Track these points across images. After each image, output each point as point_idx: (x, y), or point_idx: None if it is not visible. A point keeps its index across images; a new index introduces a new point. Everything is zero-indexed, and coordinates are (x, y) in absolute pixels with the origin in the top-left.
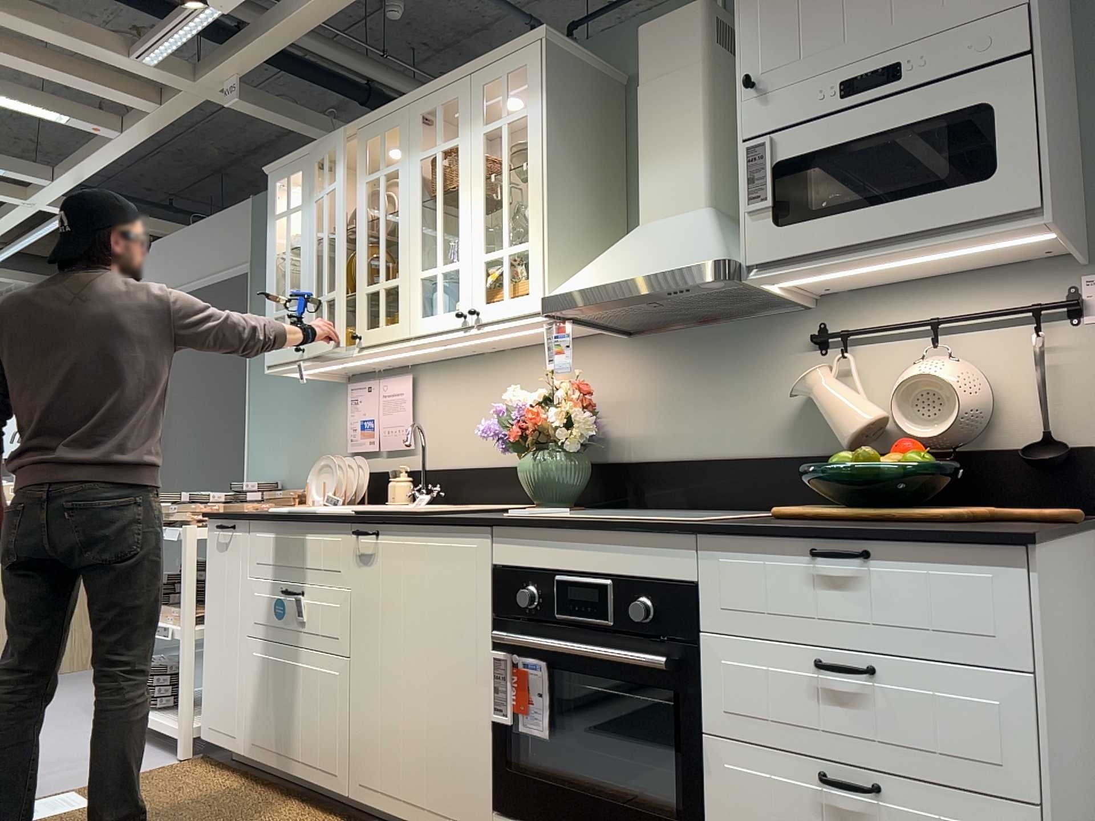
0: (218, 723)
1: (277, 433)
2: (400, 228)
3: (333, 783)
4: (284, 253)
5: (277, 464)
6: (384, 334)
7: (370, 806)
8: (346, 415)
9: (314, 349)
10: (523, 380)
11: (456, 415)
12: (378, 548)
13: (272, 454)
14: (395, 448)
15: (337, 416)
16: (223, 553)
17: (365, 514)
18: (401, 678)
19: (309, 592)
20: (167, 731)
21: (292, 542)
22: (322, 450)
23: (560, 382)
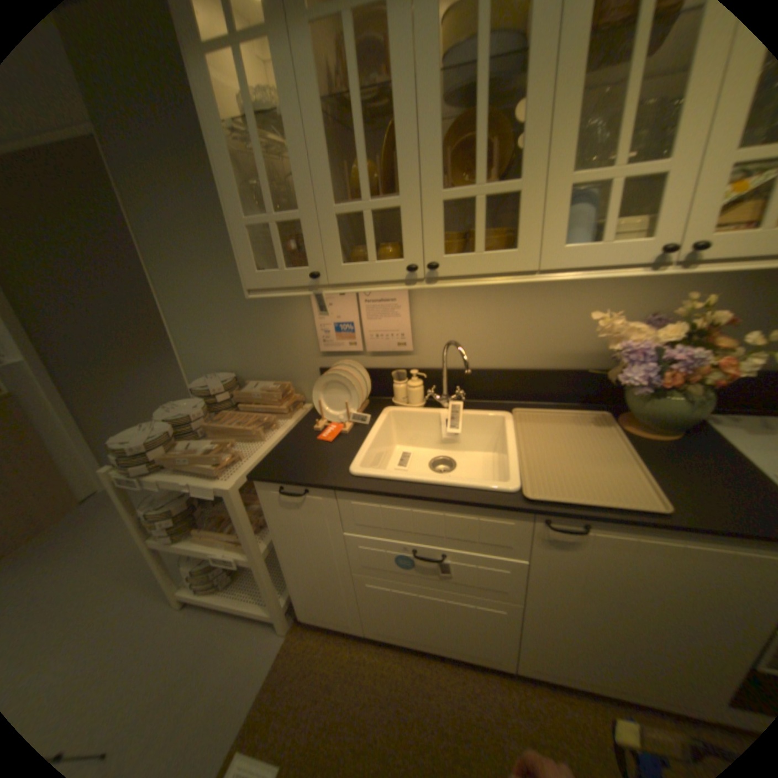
0: (323, 618)
1: (212, 329)
2: (526, 86)
3: (498, 667)
4: (220, 116)
5: (221, 357)
6: (489, 264)
7: (549, 683)
8: (309, 315)
9: (342, 274)
10: (570, 291)
11: (469, 321)
12: (591, 540)
13: (213, 348)
14: (387, 350)
15: (297, 316)
16: (293, 510)
17: (550, 500)
18: (613, 629)
19: (458, 557)
20: (254, 618)
21: (422, 517)
22: (284, 347)
23: (715, 318)
